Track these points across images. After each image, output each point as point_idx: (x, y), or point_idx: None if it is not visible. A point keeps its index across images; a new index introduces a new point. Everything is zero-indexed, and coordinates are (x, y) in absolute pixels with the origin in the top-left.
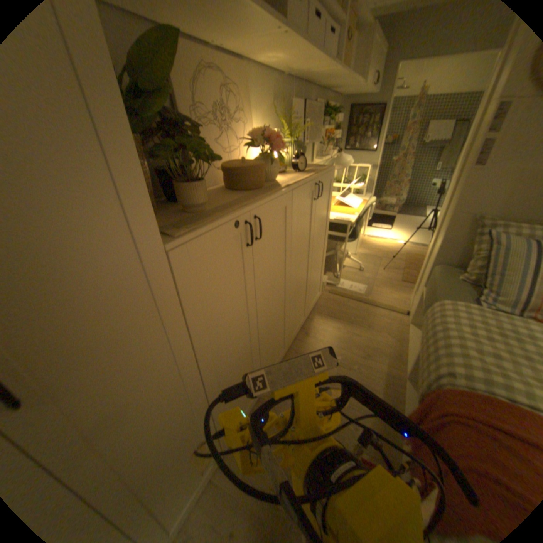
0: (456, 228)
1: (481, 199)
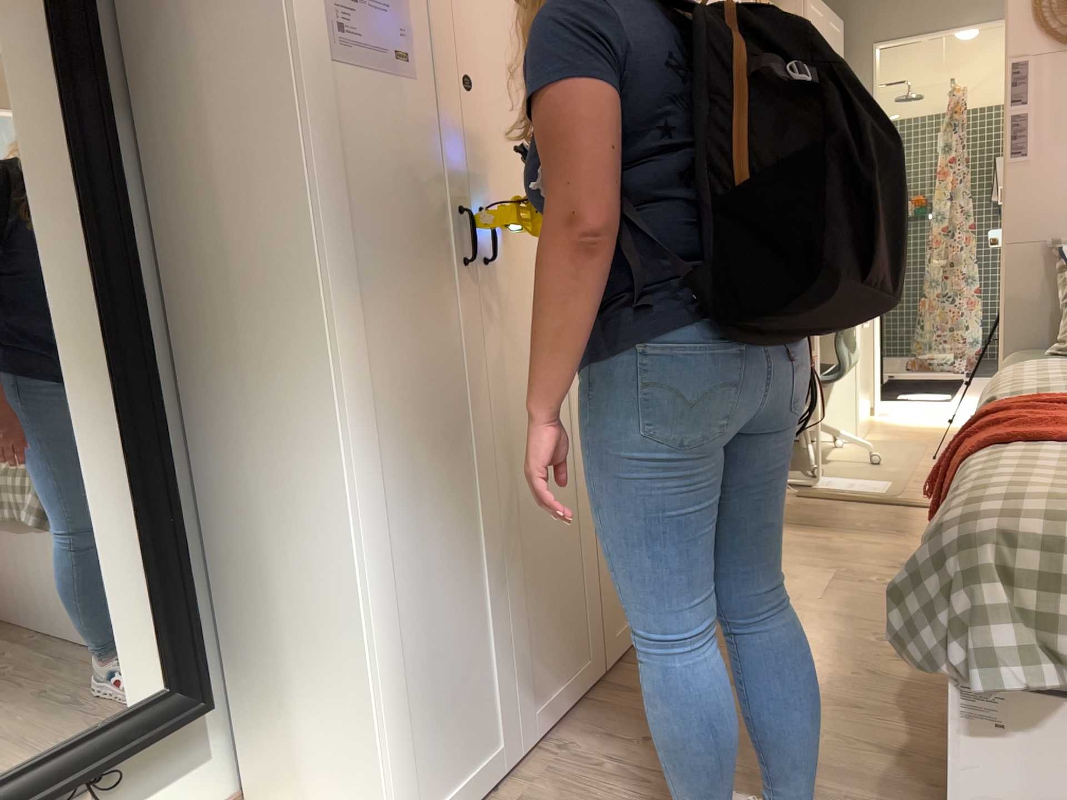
0: (1014, 273)
1: (1036, 213)
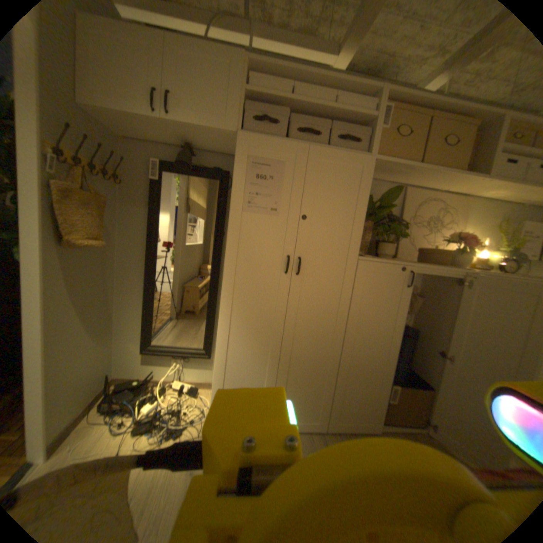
0: None
1: None
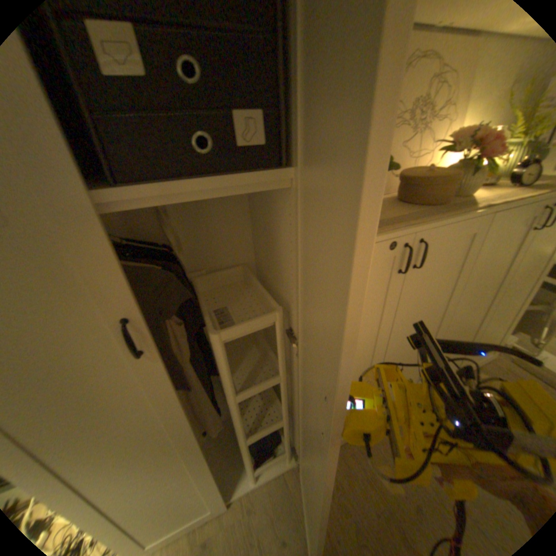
0: None
1: None
